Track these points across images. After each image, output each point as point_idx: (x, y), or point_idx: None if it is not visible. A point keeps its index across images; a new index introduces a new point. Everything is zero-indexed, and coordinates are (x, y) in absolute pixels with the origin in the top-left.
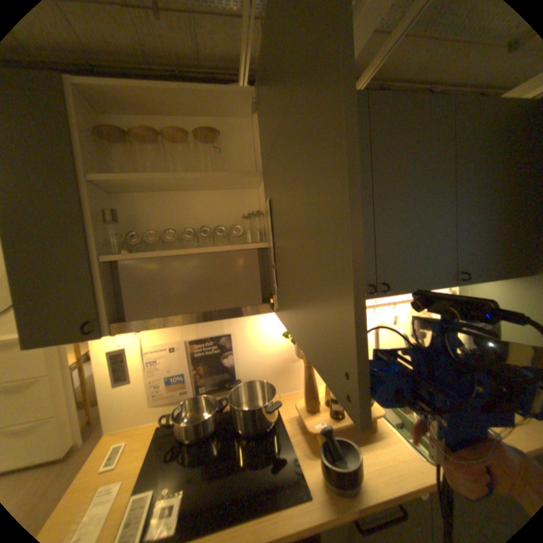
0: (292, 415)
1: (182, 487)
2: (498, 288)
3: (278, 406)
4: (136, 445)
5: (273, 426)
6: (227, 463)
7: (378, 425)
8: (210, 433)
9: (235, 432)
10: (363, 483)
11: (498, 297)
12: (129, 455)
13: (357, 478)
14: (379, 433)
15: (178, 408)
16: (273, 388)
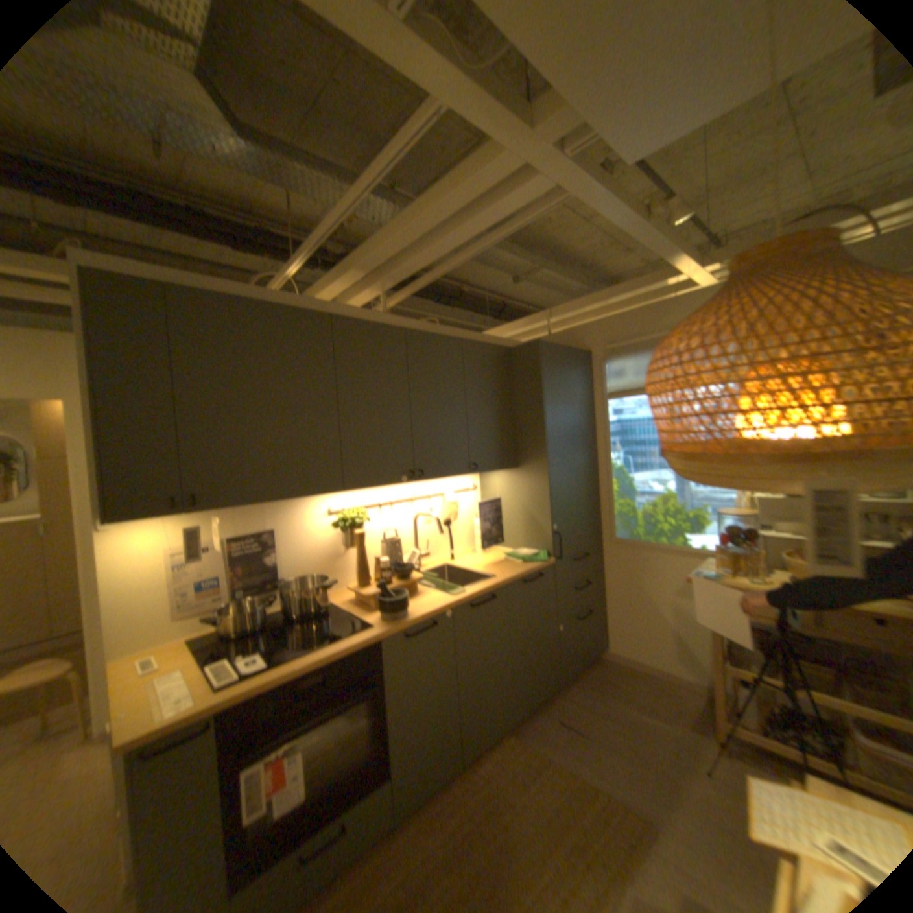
0: (343, 603)
1: (255, 655)
2: (501, 481)
3: (334, 585)
4: (169, 658)
5: (326, 612)
6: (289, 641)
7: (418, 590)
8: (260, 630)
9: (287, 625)
10: (408, 615)
11: (502, 488)
12: (168, 663)
13: (404, 610)
14: (419, 594)
15: (215, 615)
16: (324, 579)
